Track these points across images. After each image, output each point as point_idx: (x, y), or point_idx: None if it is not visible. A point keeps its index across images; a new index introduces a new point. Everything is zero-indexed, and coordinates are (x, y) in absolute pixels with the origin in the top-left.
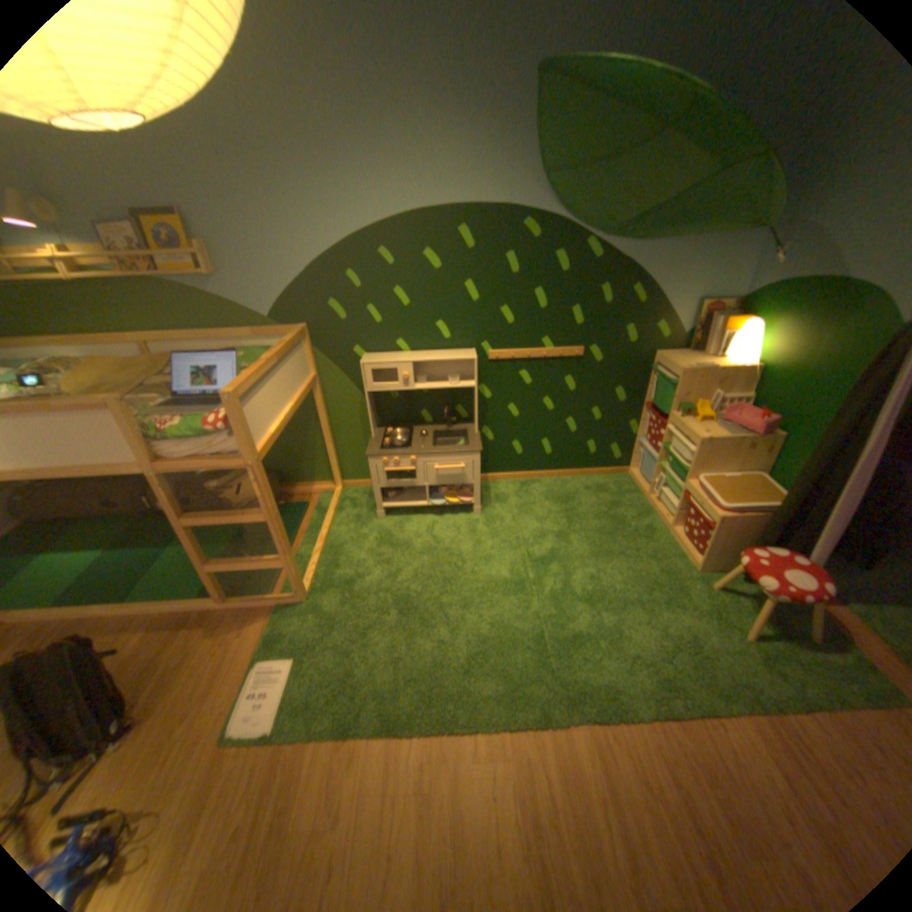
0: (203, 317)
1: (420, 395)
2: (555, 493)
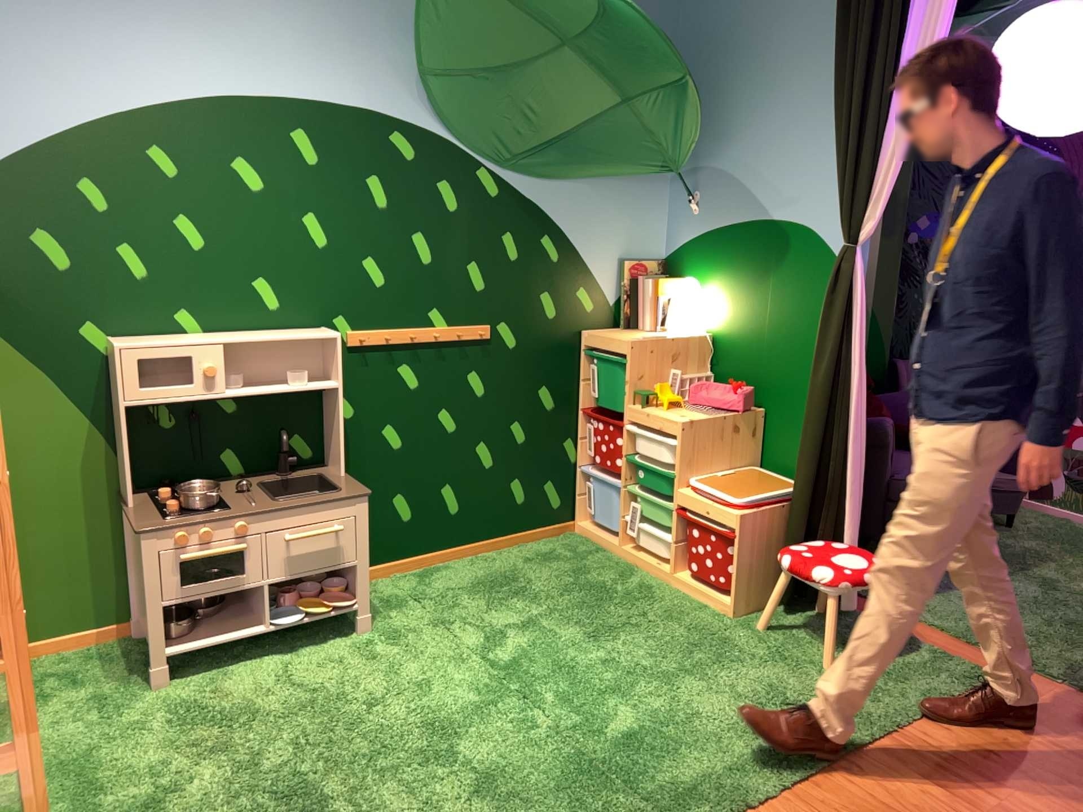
0: None
1: (221, 417)
2: (482, 575)
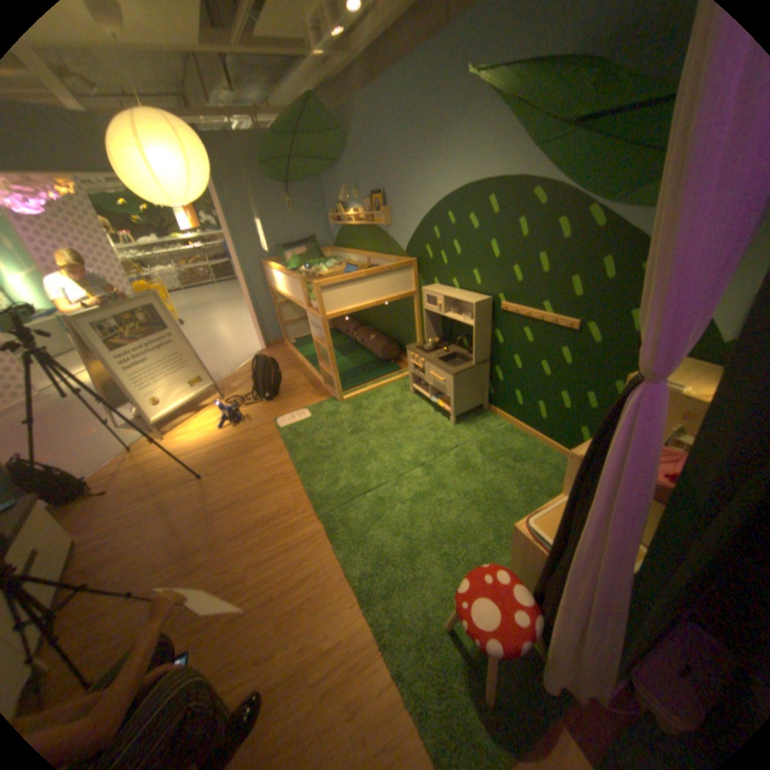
0: (386, 248)
1: (461, 323)
2: (524, 452)
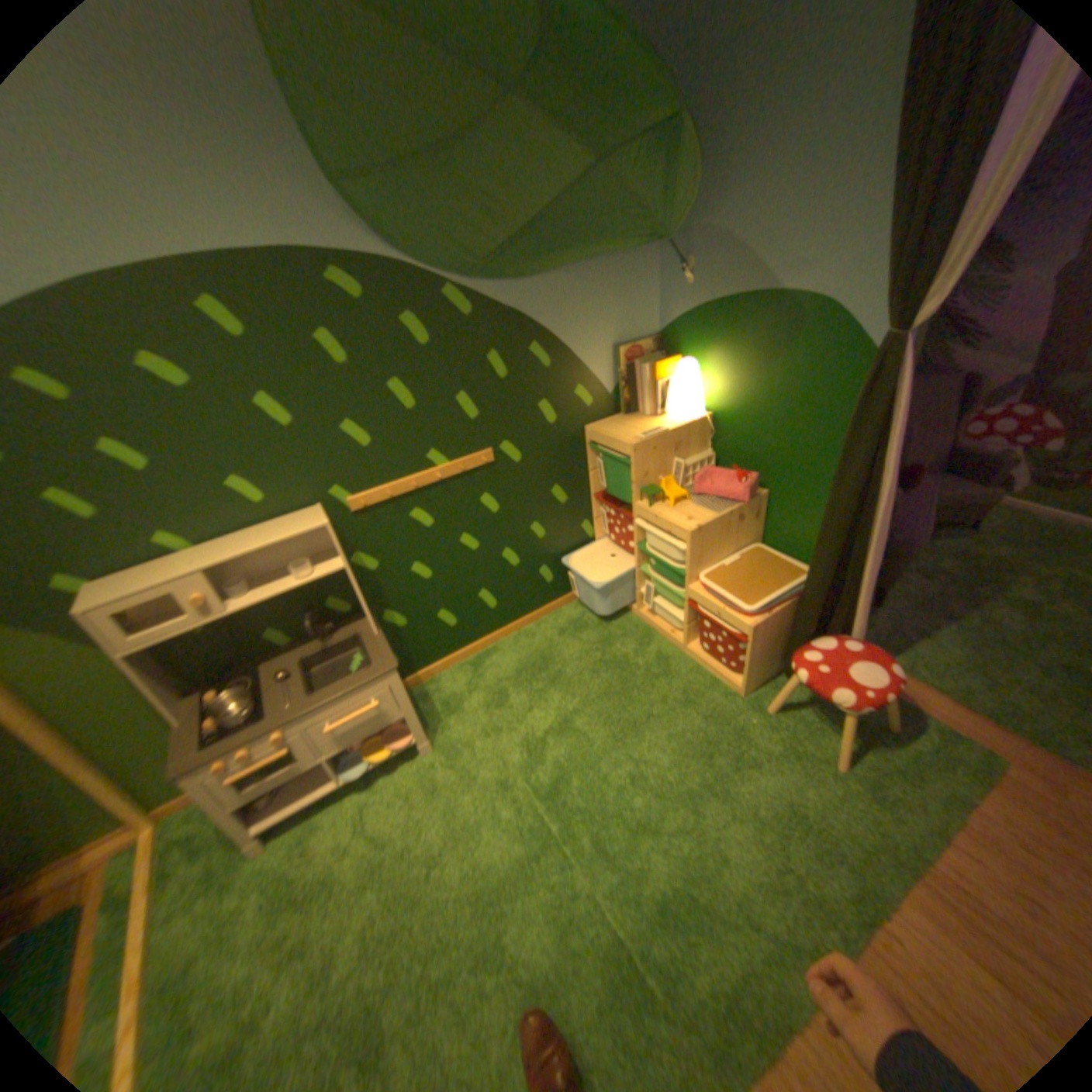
0: None
1: (250, 607)
2: (524, 656)
